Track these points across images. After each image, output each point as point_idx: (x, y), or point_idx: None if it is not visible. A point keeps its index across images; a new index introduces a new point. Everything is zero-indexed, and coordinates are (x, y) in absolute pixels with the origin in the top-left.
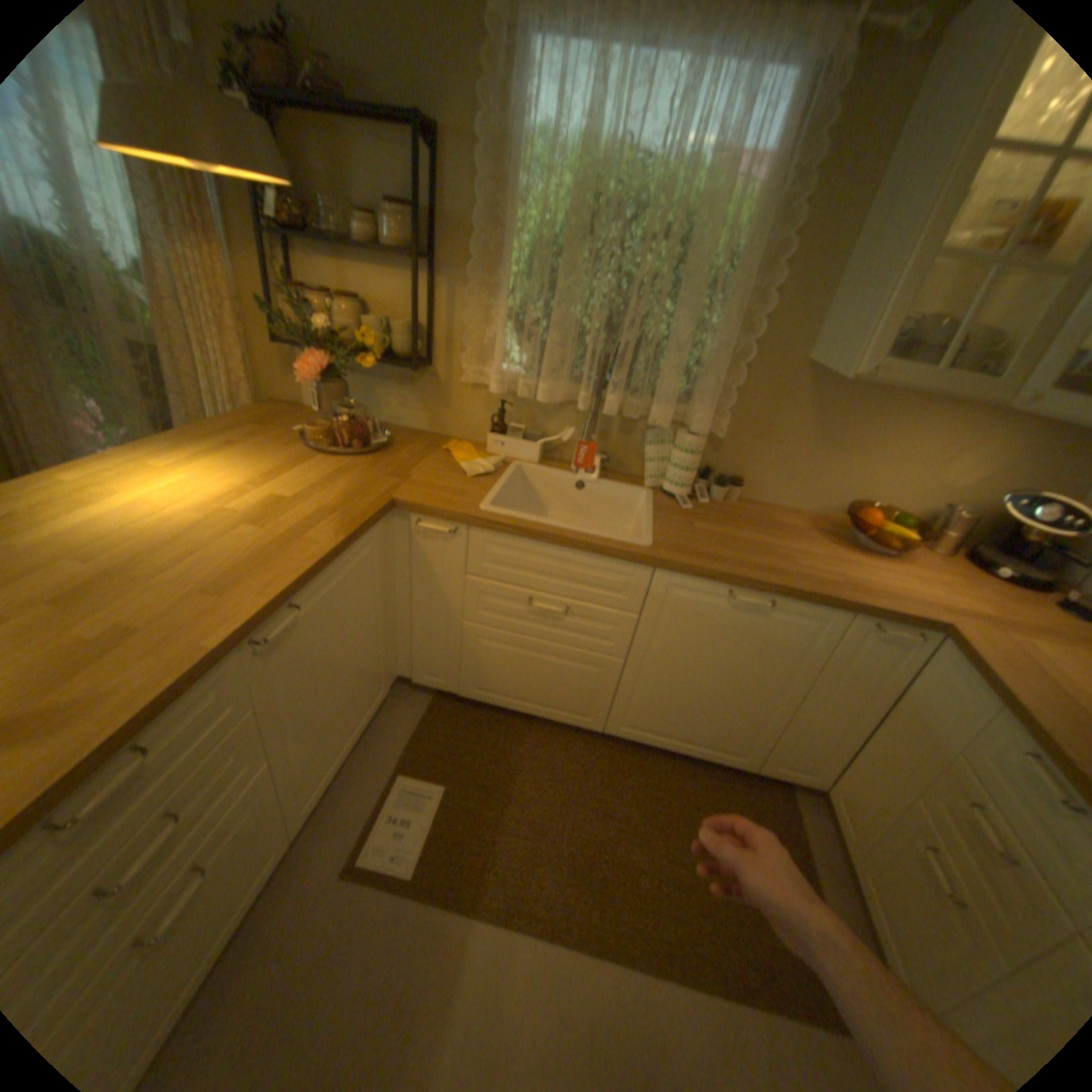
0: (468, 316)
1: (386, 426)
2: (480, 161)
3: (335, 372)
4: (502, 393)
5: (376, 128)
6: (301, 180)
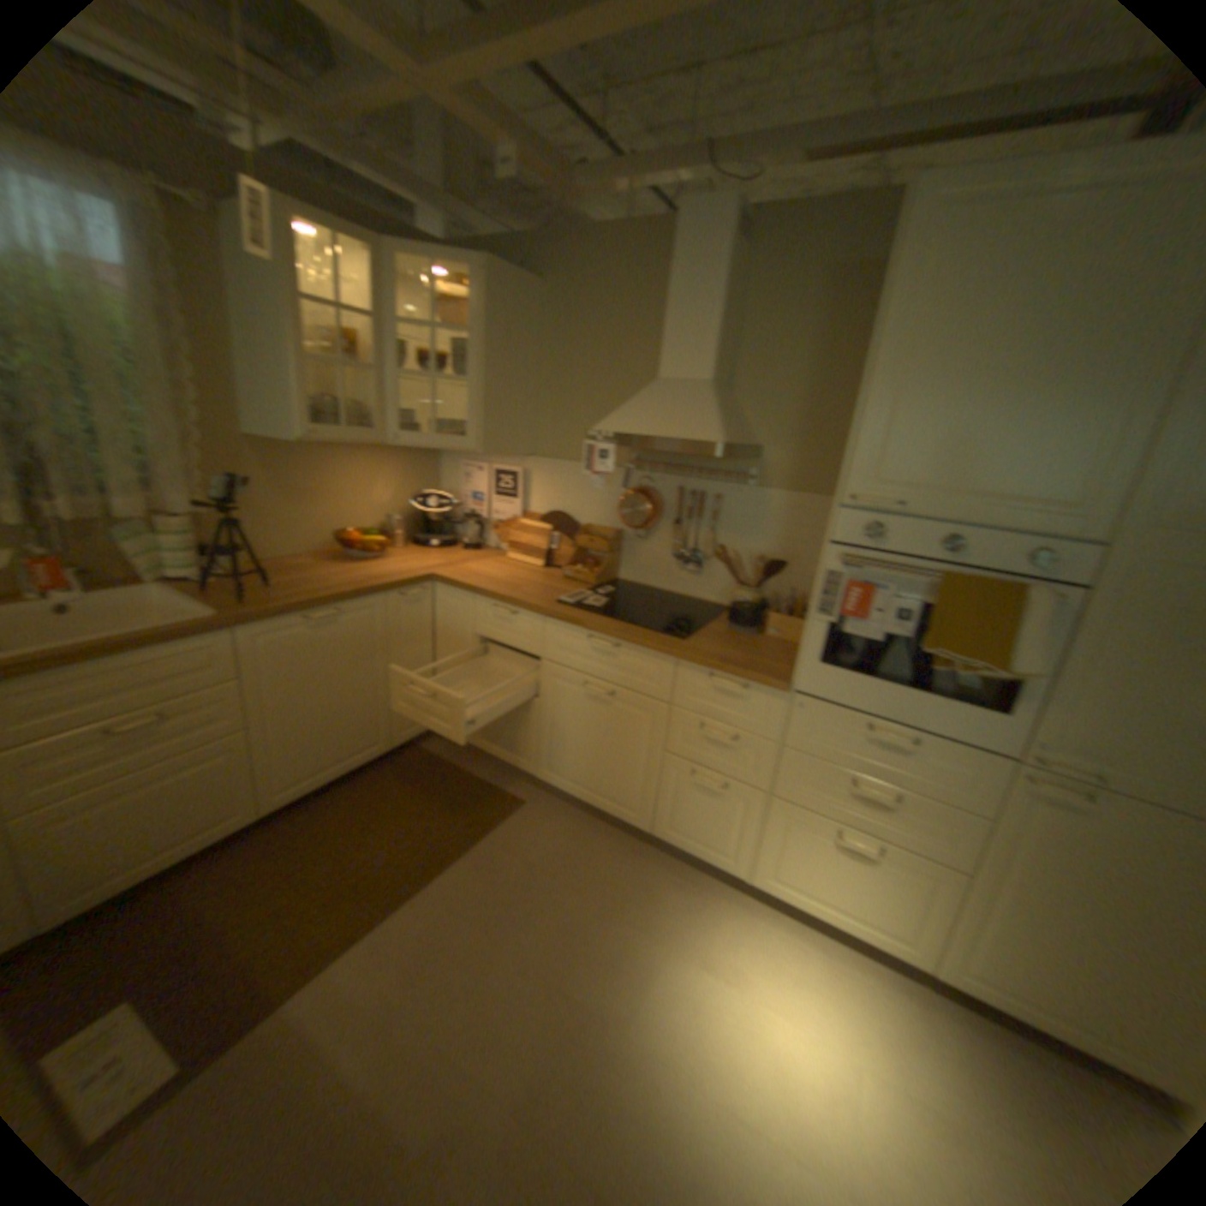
0: None
1: None
2: None
3: None
4: None
5: None
6: None
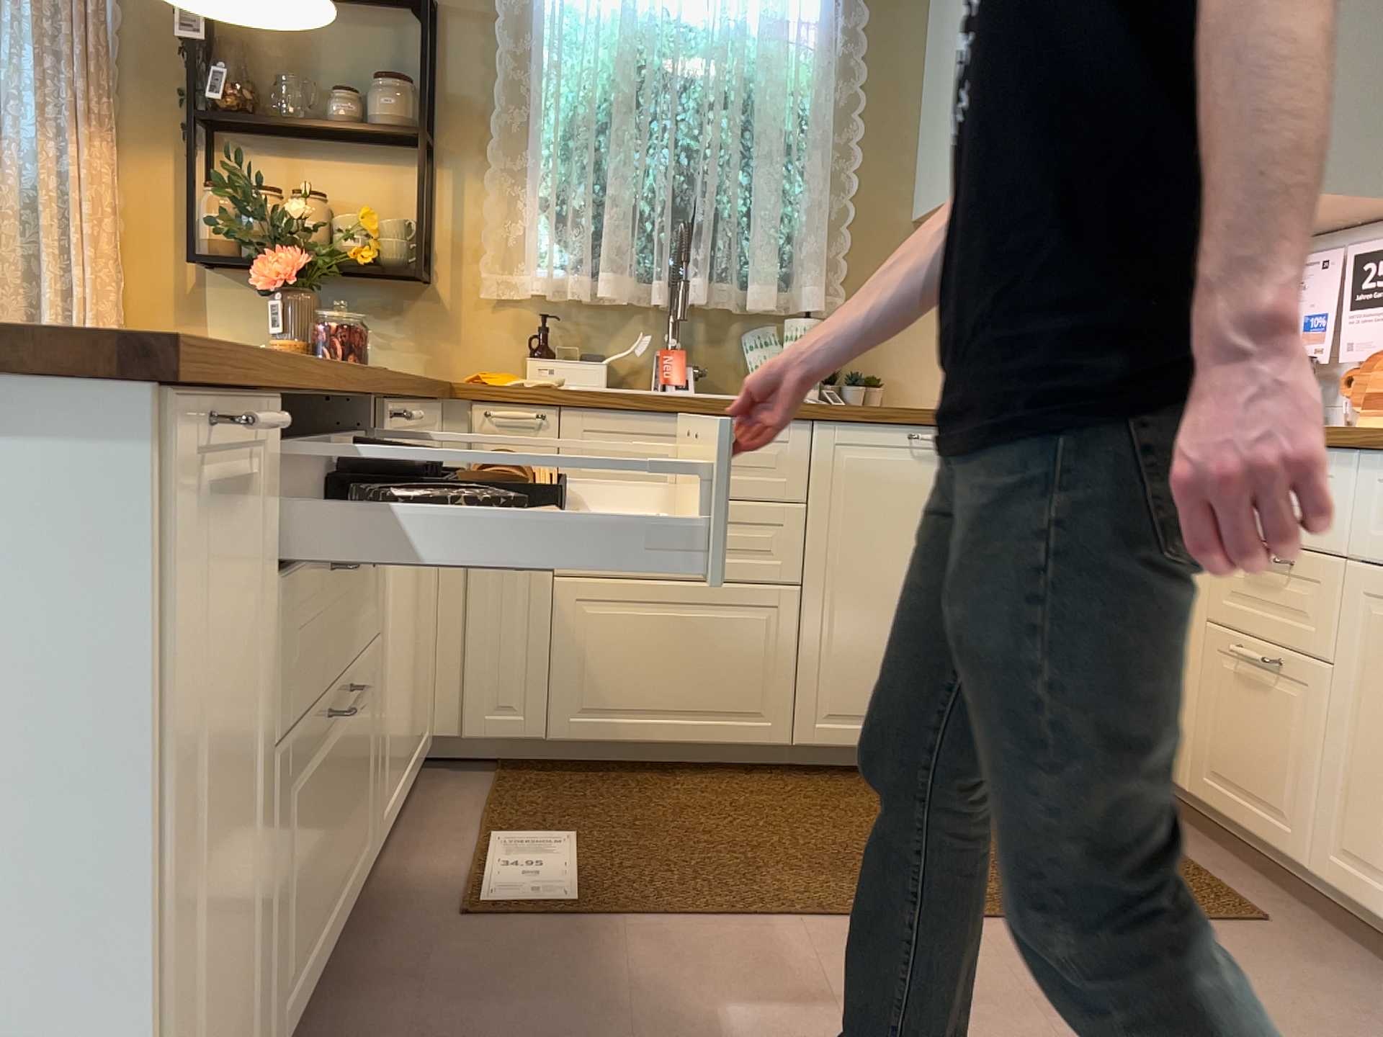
0: (490, 206)
1: None
2: (502, 36)
3: (310, 278)
4: (548, 292)
5: (362, 13)
6: (251, 69)
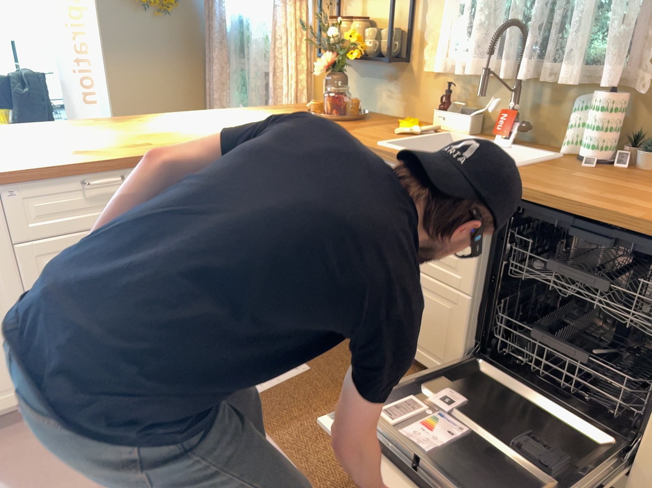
0: (428, 17)
1: (375, 113)
2: None
3: (337, 67)
4: (441, 72)
5: None
6: None
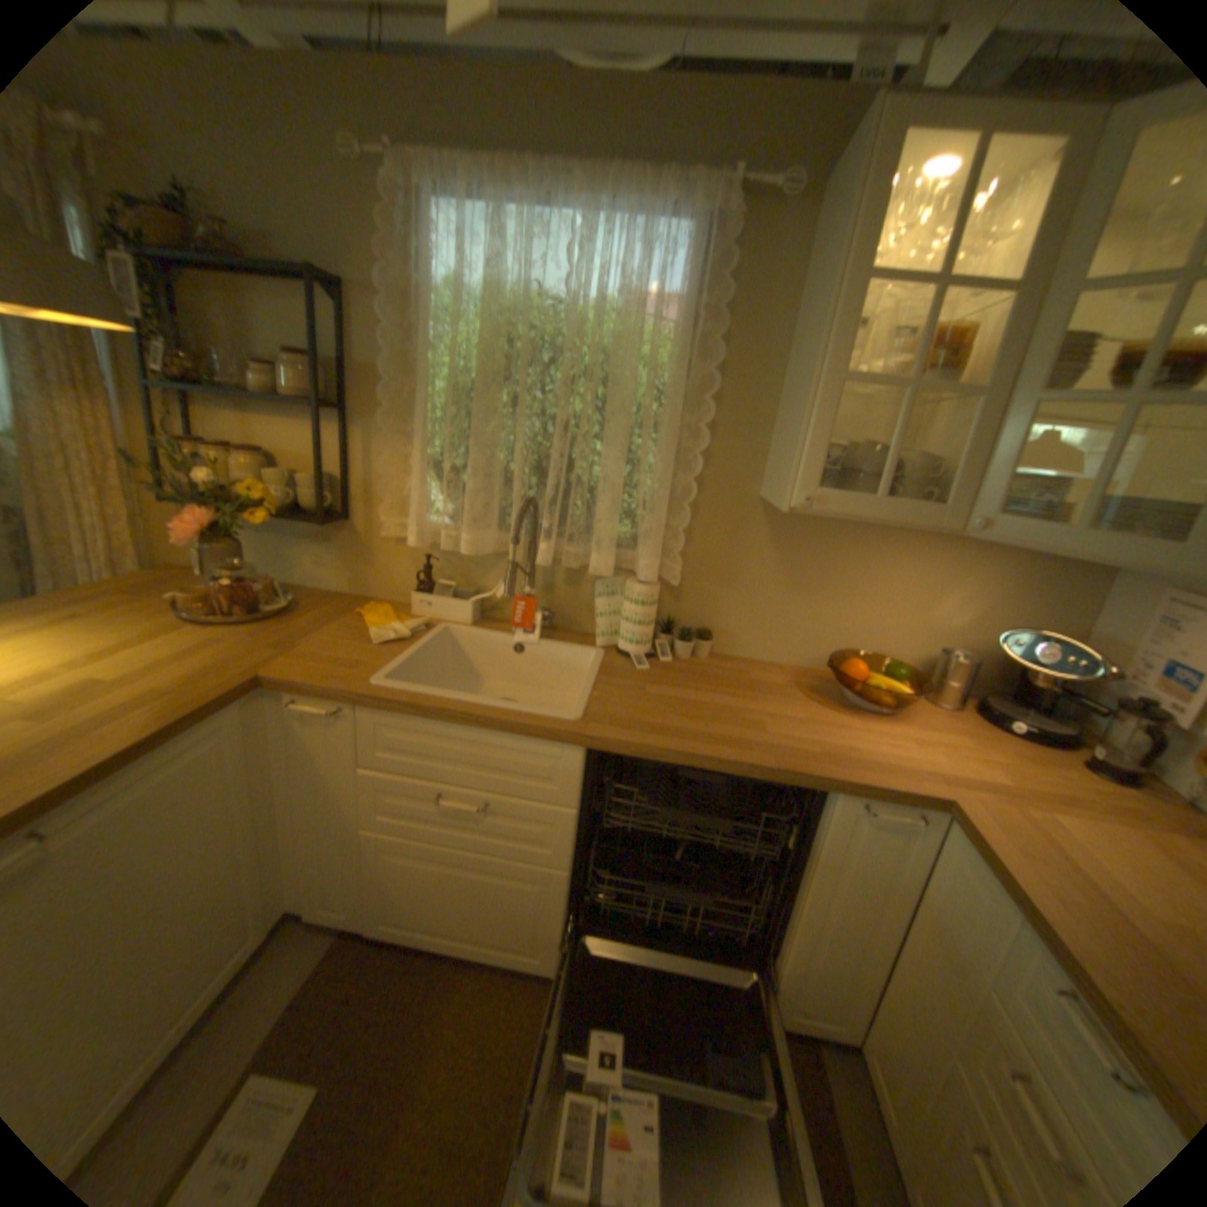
0: (382, 463)
1: (298, 588)
2: (383, 308)
3: (220, 529)
4: (421, 545)
5: (278, 282)
6: (200, 333)
